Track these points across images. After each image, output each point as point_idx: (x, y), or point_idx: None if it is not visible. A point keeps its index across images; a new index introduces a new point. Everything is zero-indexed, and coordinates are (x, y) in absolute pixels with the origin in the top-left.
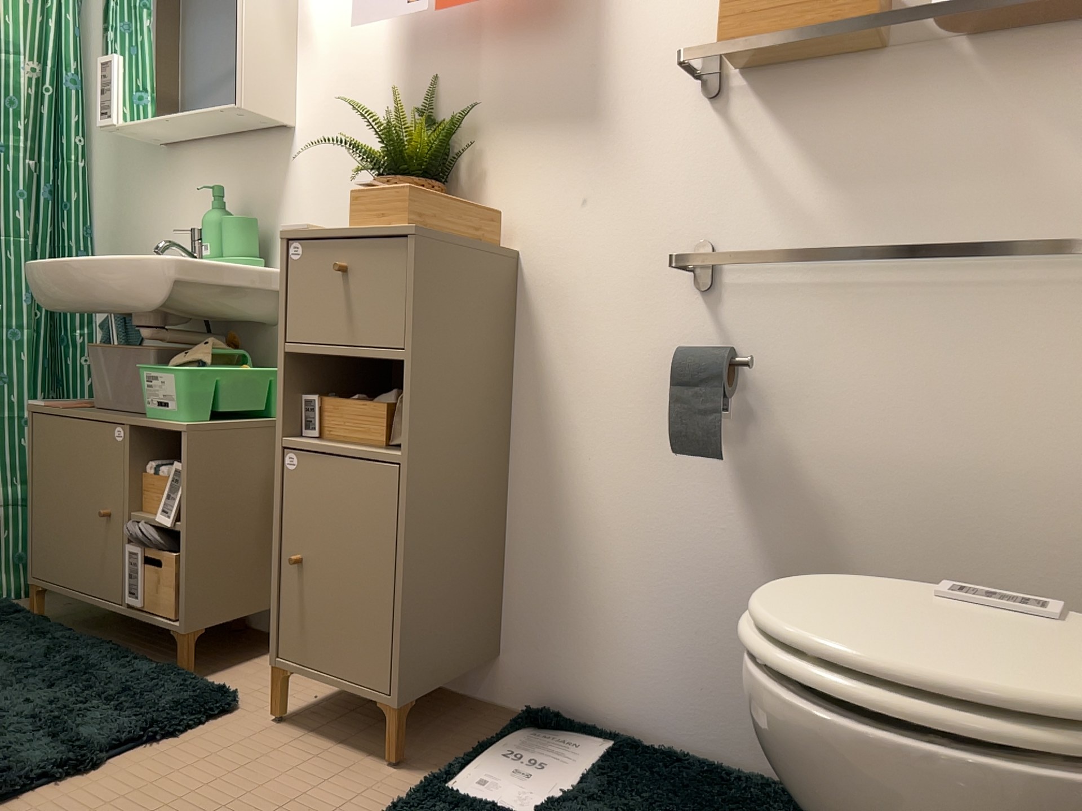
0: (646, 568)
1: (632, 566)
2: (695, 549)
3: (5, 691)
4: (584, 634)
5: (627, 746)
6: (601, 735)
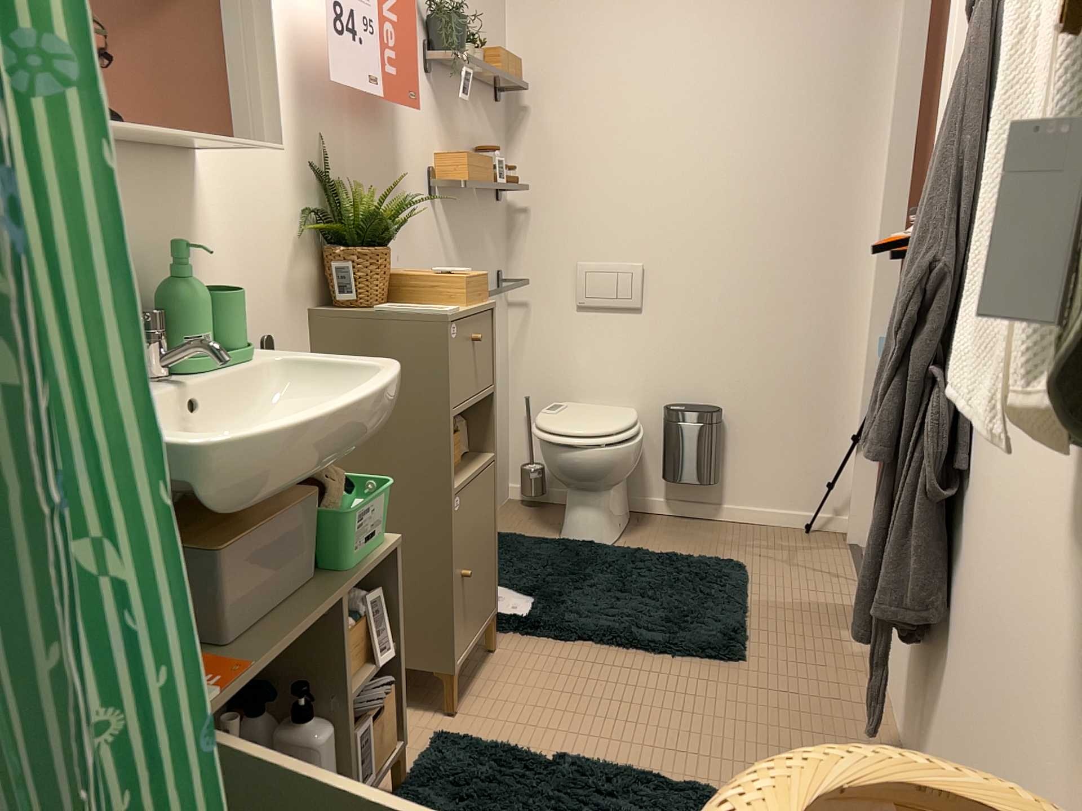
0: None
1: None
2: None
3: None
4: None
5: None
6: None
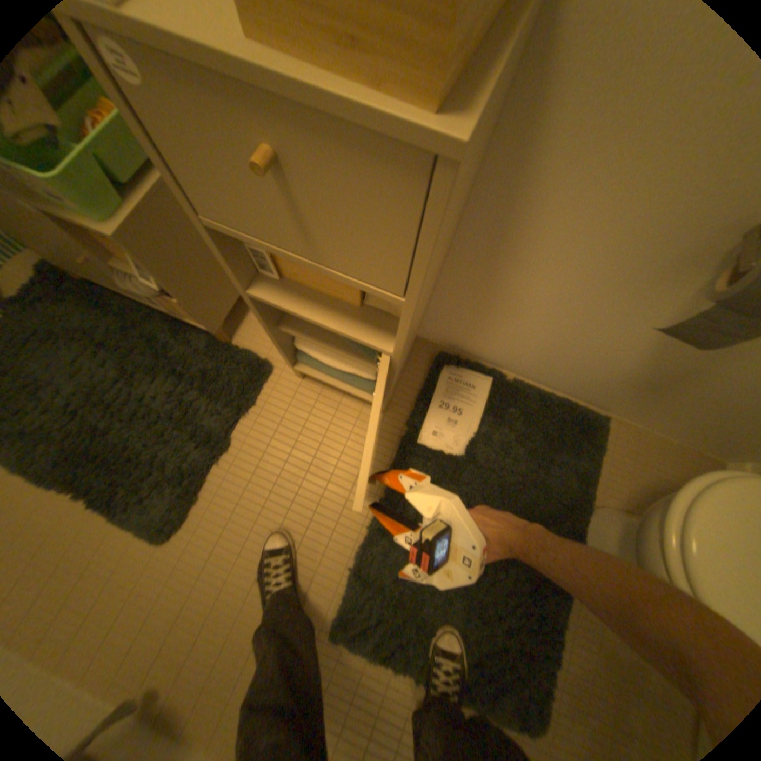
0: (553, 325)
1: (543, 321)
2: (602, 330)
3: (132, 390)
4: (487, 333)
5: (502, 385)
6: (485, 372)
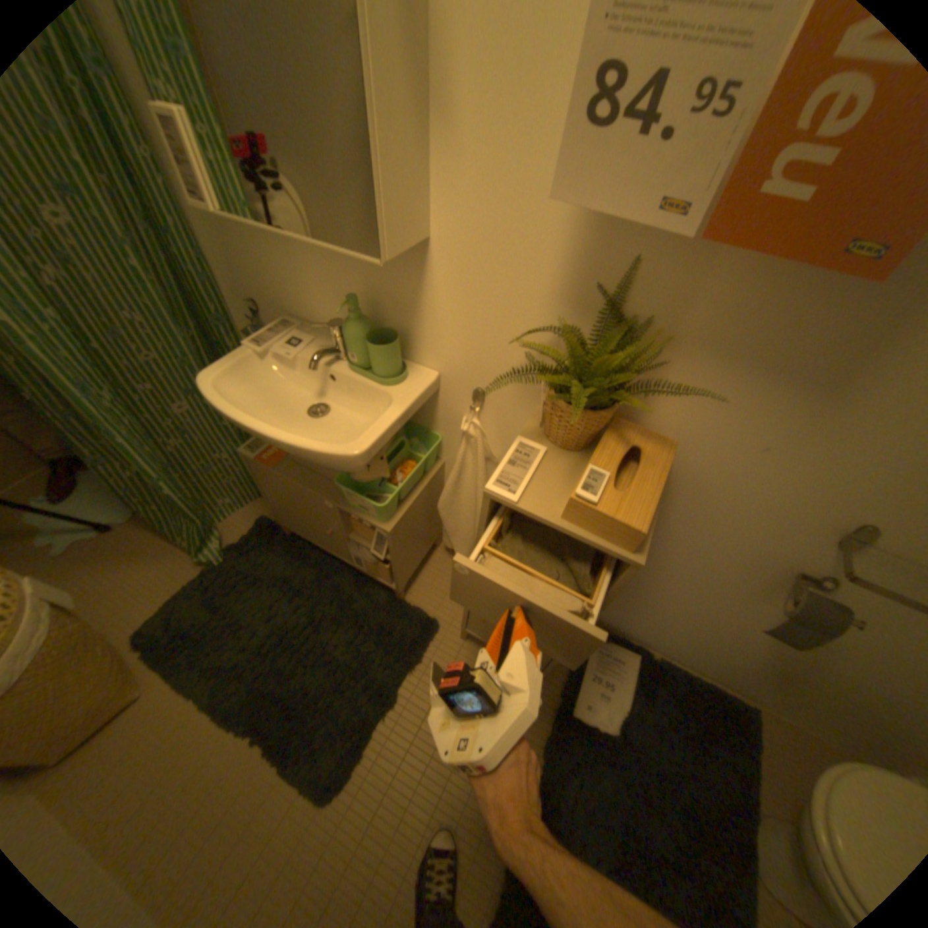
0: (690, 615)
1: (681, 611)
2: (730, 624)
3: (320, 637)
4: (634, 614)
5: (650, 666)
6: (633, 650)
